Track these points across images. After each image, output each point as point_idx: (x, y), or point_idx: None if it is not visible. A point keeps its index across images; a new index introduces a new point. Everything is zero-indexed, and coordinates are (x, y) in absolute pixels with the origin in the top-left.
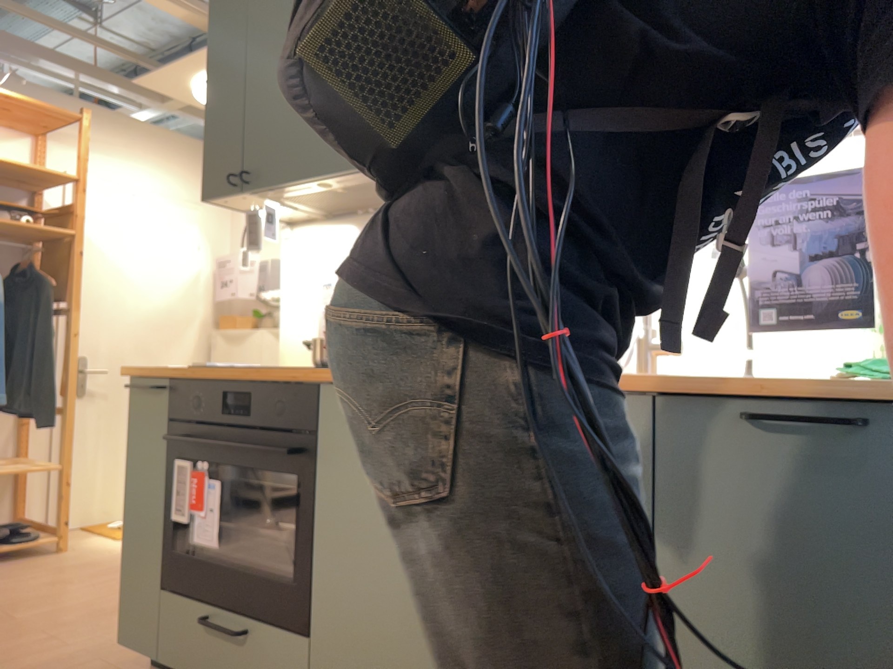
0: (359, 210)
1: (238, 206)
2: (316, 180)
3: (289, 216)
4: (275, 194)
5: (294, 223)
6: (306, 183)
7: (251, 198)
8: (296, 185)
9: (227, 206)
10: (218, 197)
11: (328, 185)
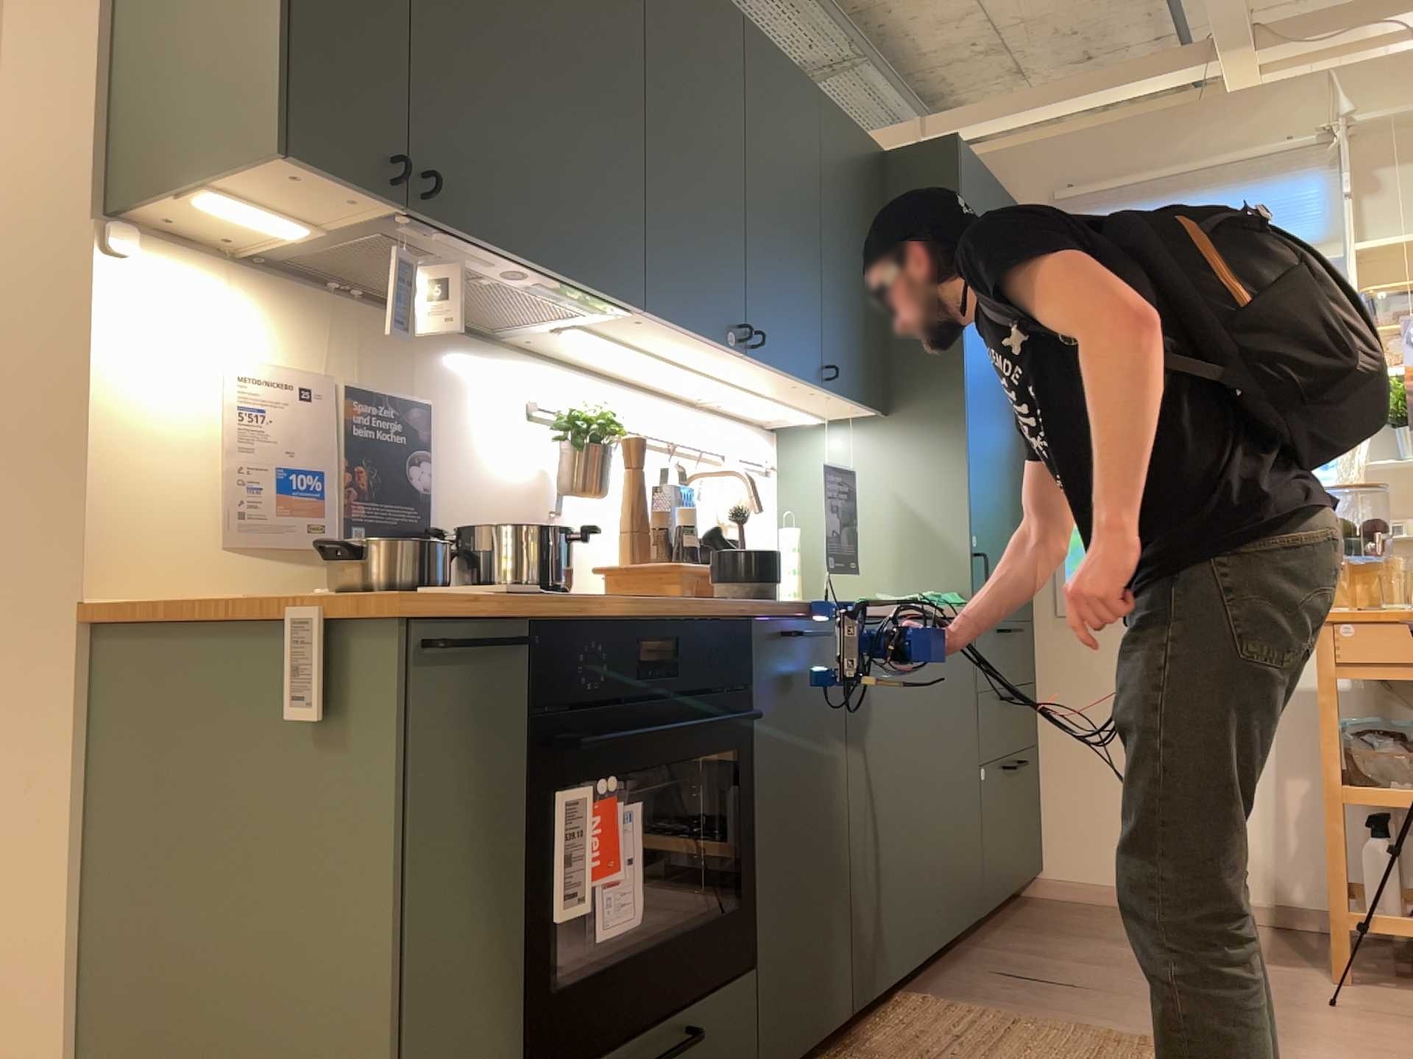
0: (339, 283)
1: (265, 184)
2: (538, 269)
3: (186, 216)
4: (428, 237)
5: (136, 224)
6: (517, 262)
7: (357, 206)
8: (497, 254)
9: (256, 175)
10: (318, 167)
11: (511, 274)
